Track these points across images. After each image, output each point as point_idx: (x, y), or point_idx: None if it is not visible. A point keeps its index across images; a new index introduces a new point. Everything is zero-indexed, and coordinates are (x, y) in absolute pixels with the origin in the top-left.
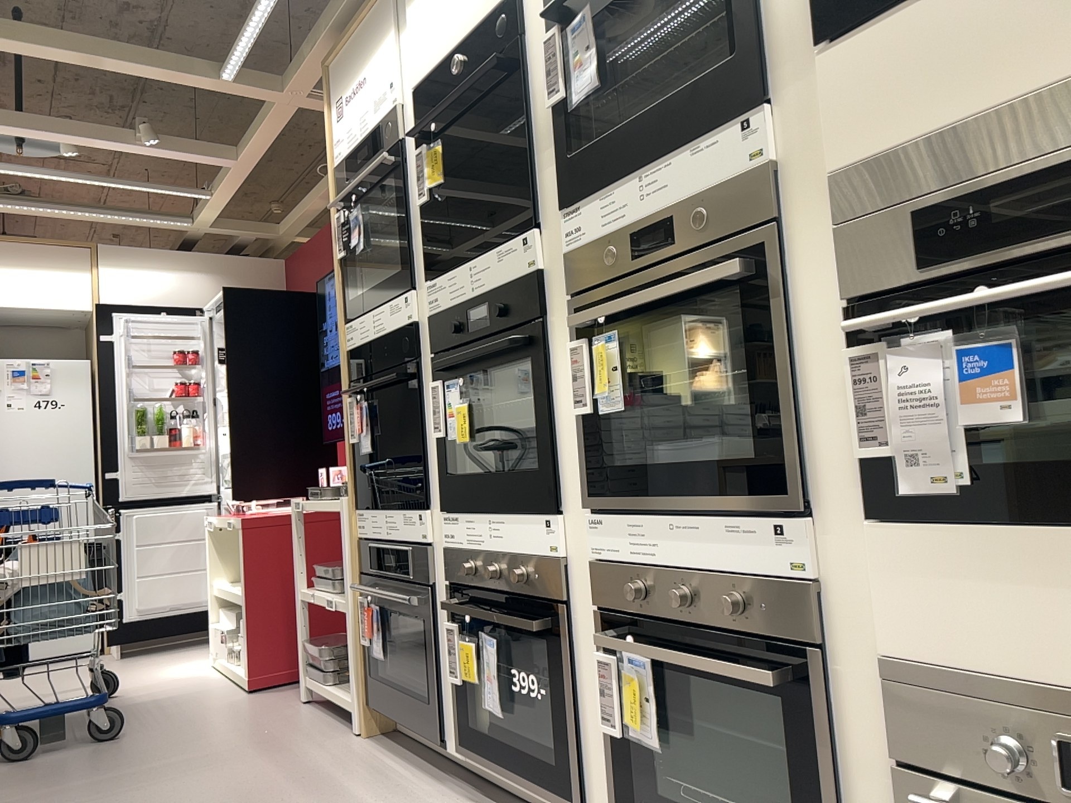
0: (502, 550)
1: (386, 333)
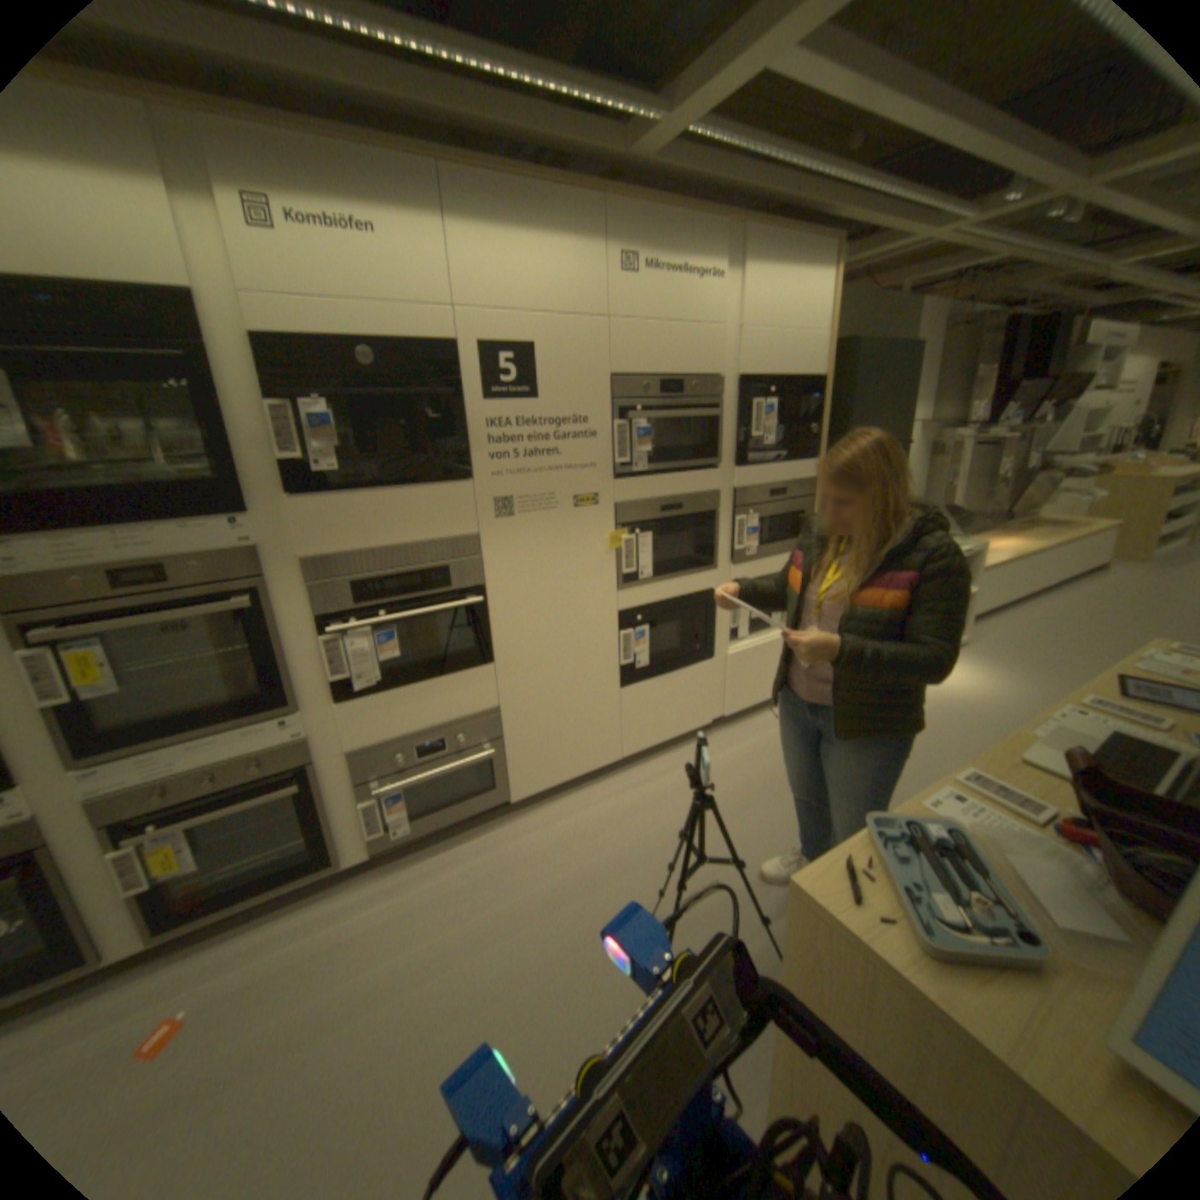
0: None
1: None
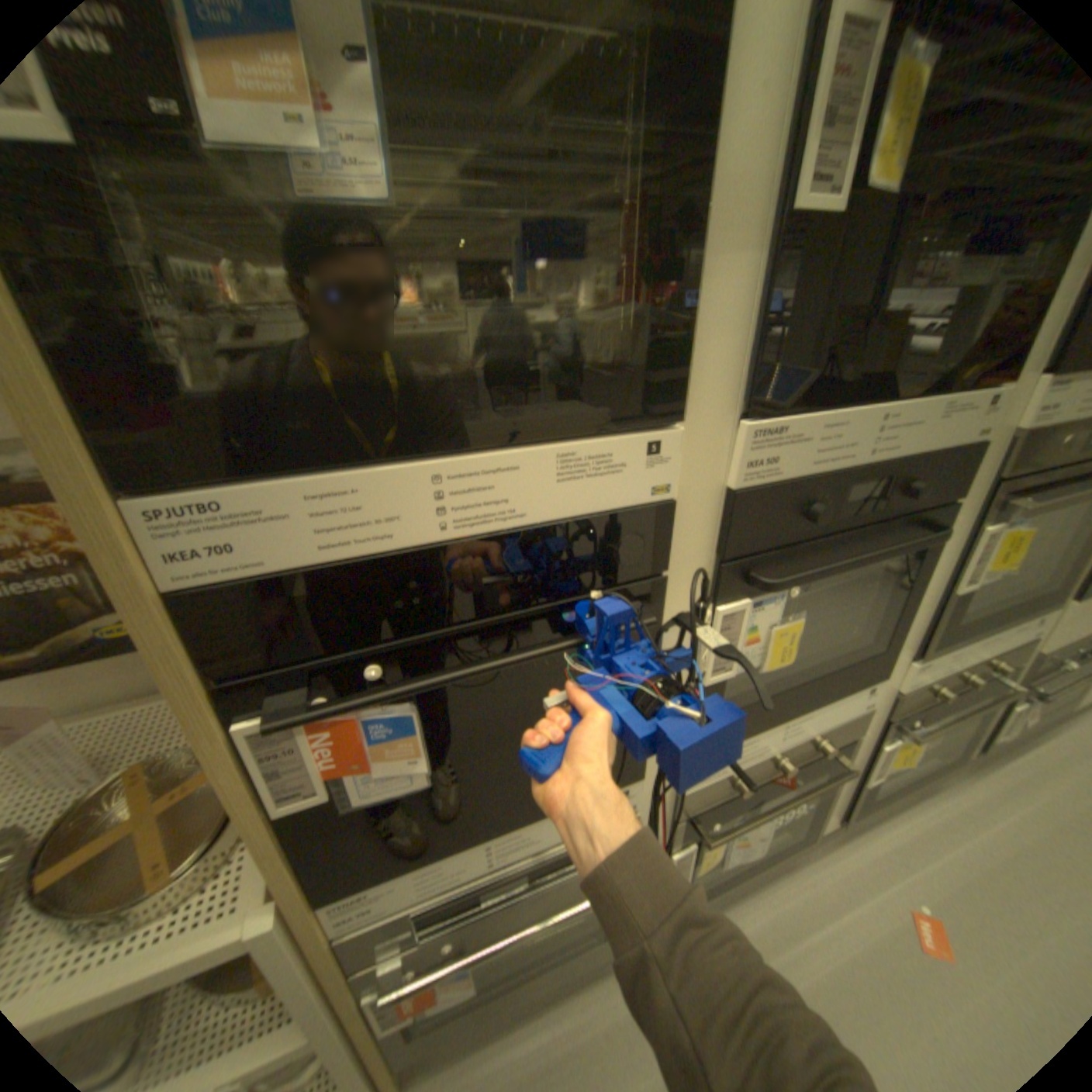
0: (800, 742)
1: (513, 527)
